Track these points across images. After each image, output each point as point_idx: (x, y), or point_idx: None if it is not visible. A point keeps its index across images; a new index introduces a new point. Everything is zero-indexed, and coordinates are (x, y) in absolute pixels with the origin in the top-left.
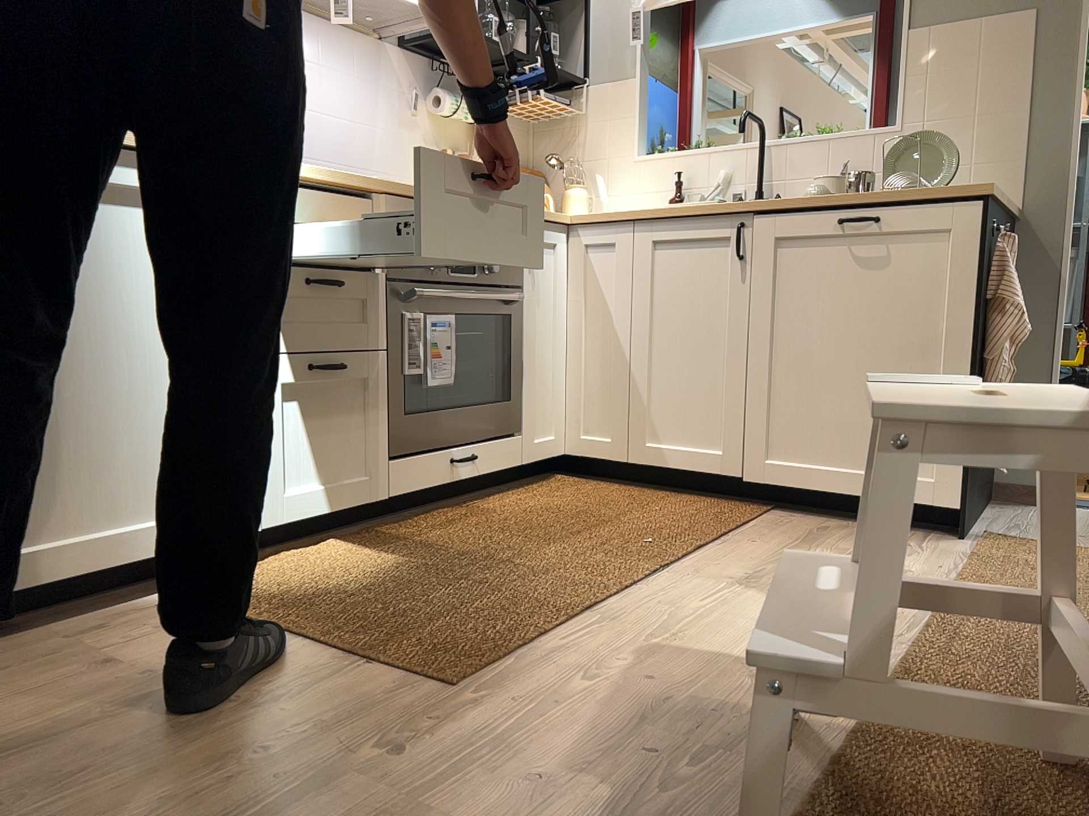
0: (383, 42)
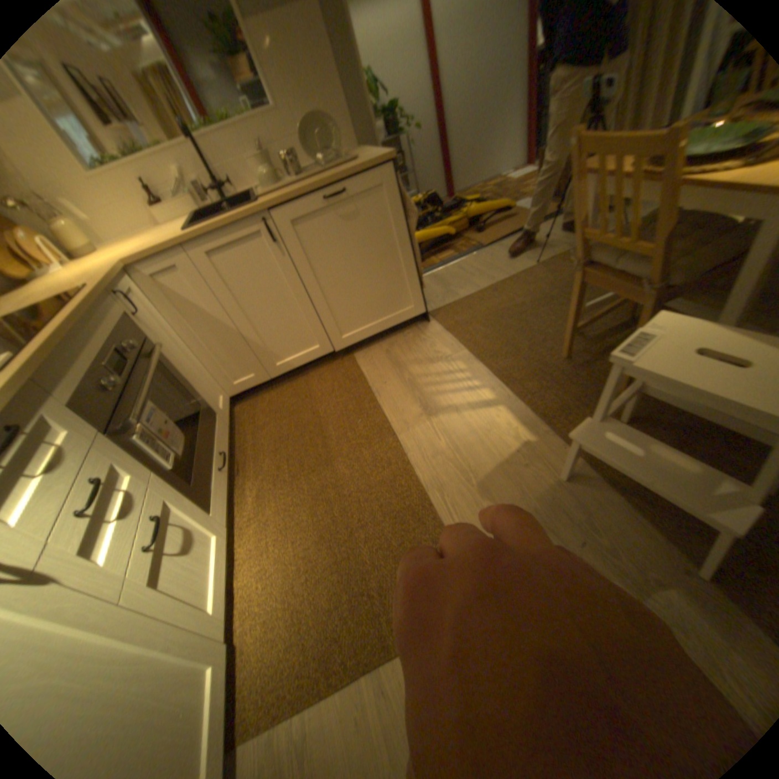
0: None
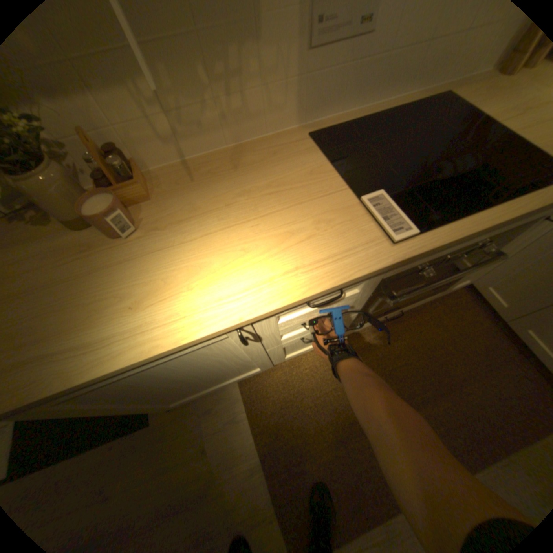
0: None
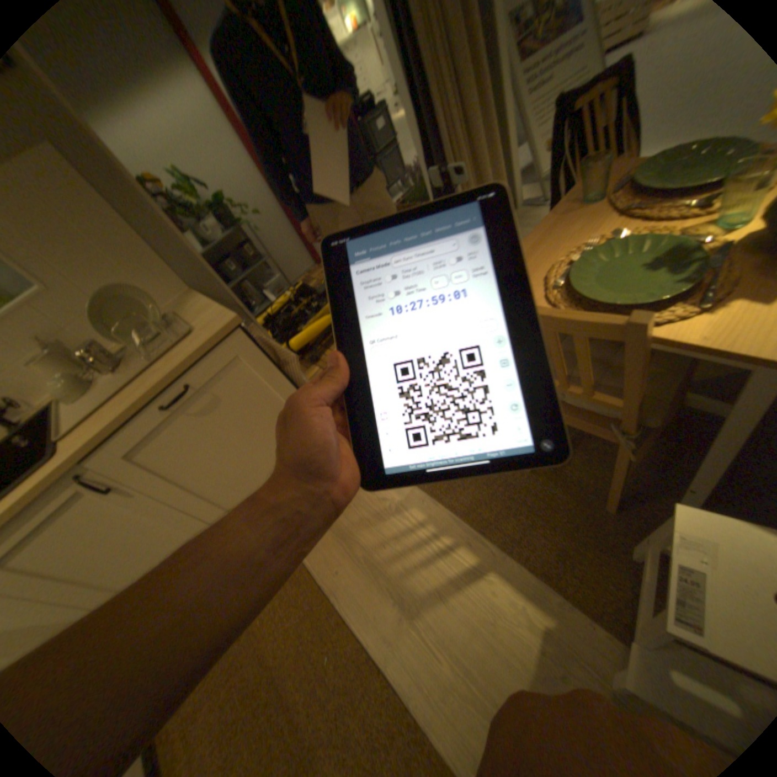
0: None
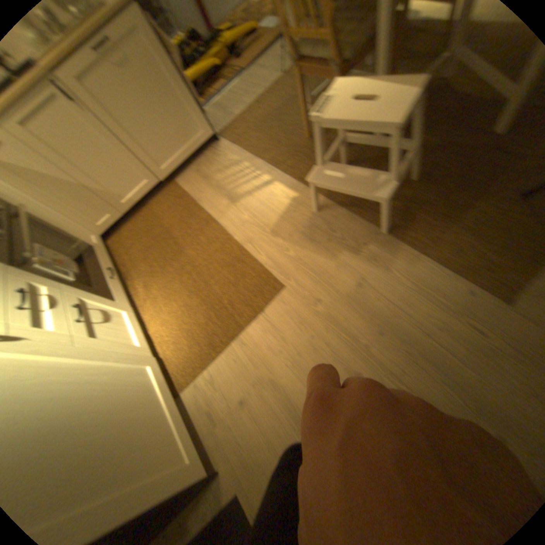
0: None
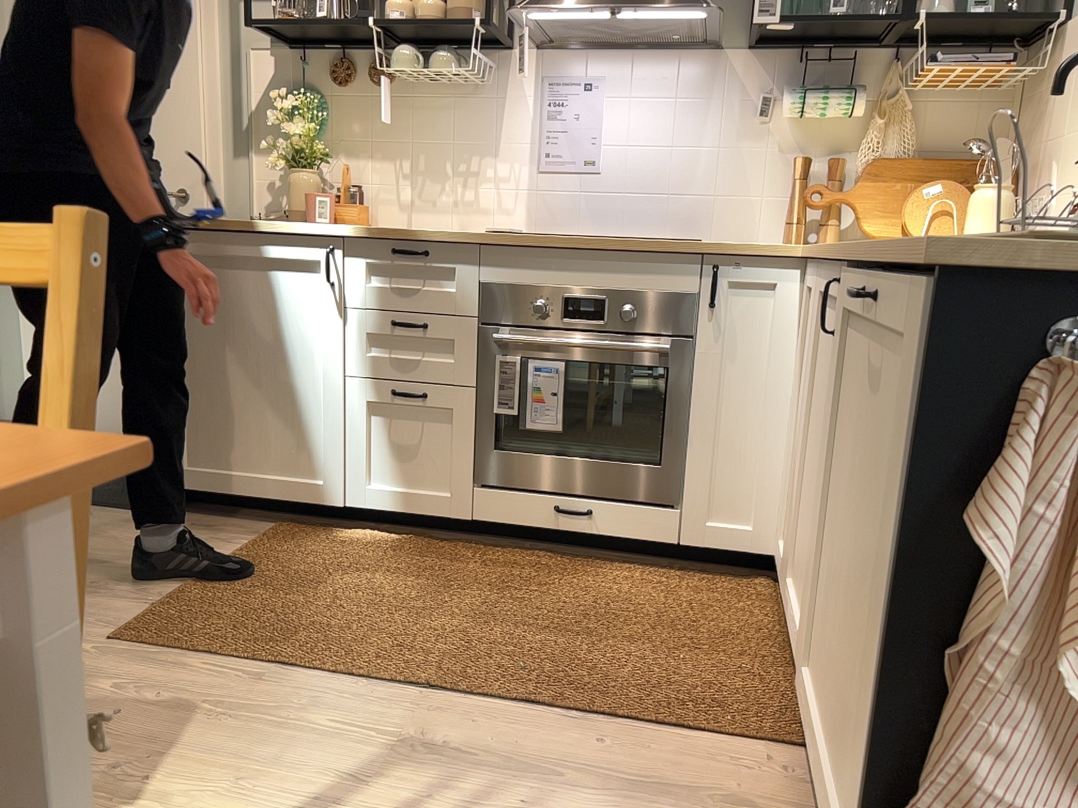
0: (717, 52)
